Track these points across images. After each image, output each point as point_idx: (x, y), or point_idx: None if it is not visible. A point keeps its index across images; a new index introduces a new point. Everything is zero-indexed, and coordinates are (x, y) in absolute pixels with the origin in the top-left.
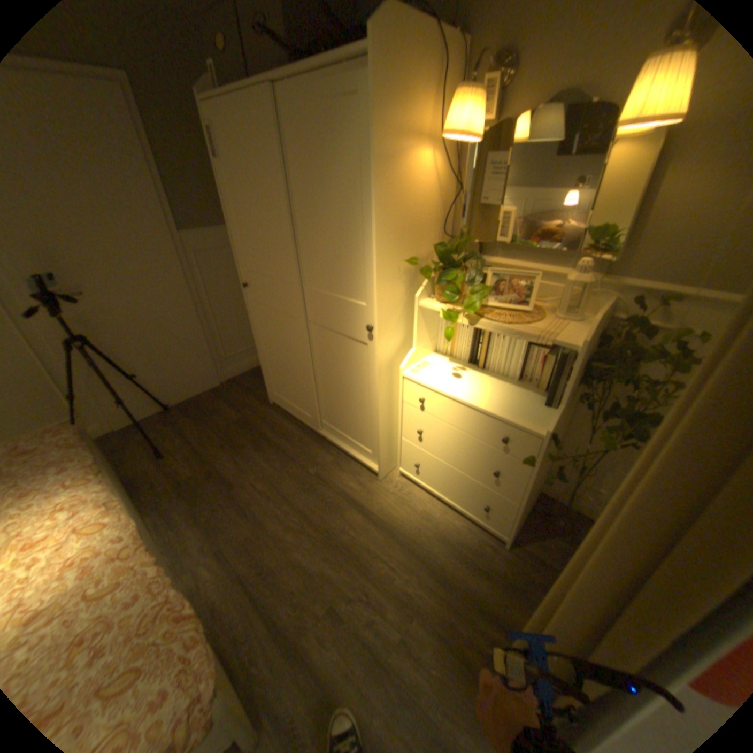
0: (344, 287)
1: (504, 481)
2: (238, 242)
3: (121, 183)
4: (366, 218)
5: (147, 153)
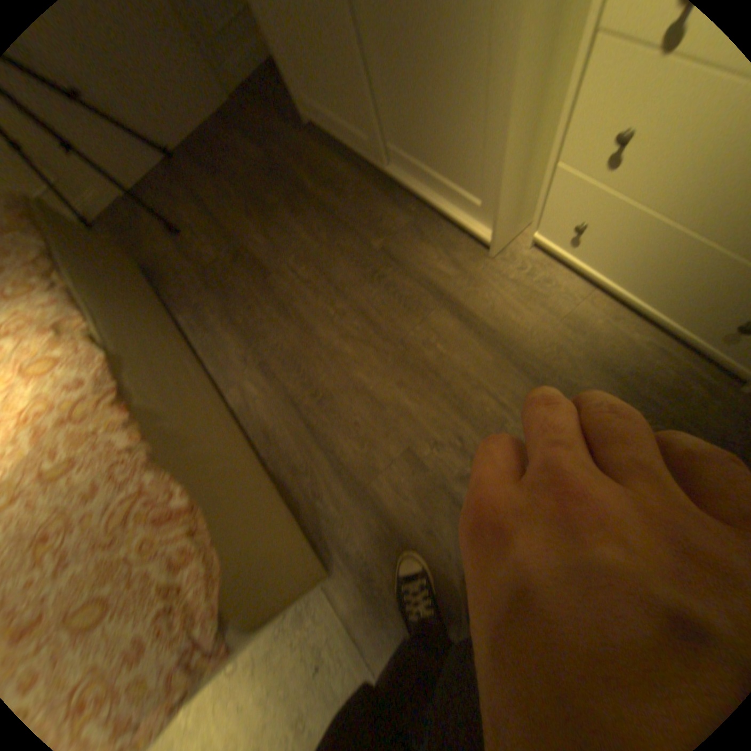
0: None
1: None
2: None
3: None
4: None
5: None
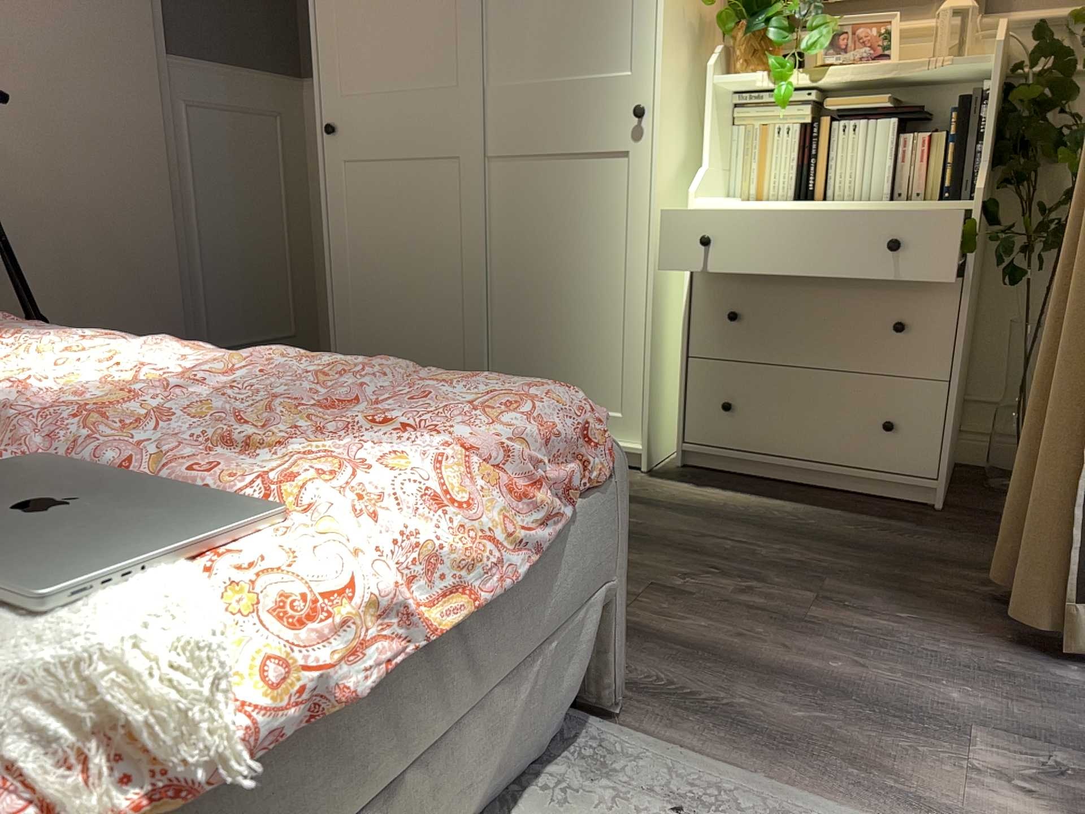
0: (584, 55)
1: (915, 339)
2: (332, 42)
3: None
4: None
5: None
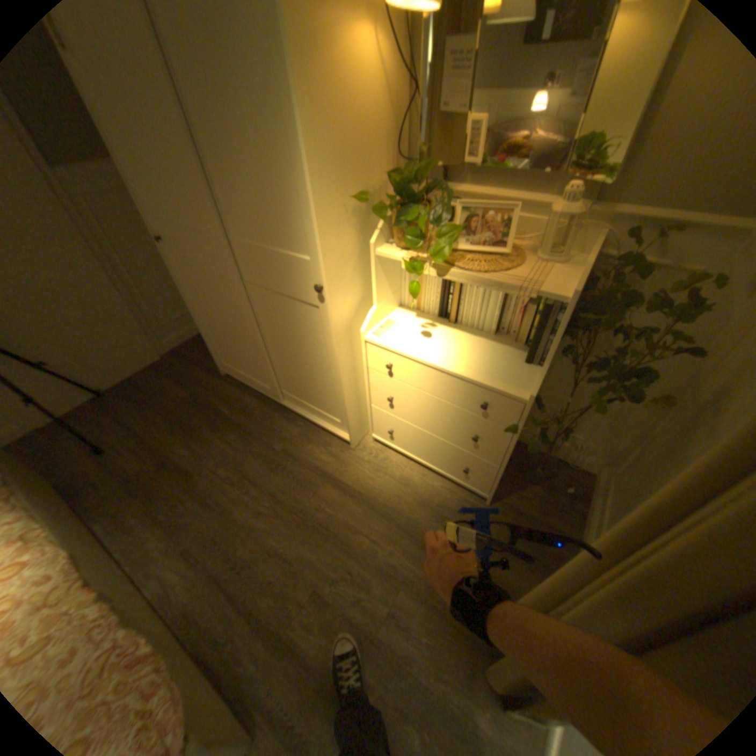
0: (280, 237)
1: (483, 445)
2: (135, 181)
3: None
4: (292, 139)
5: None
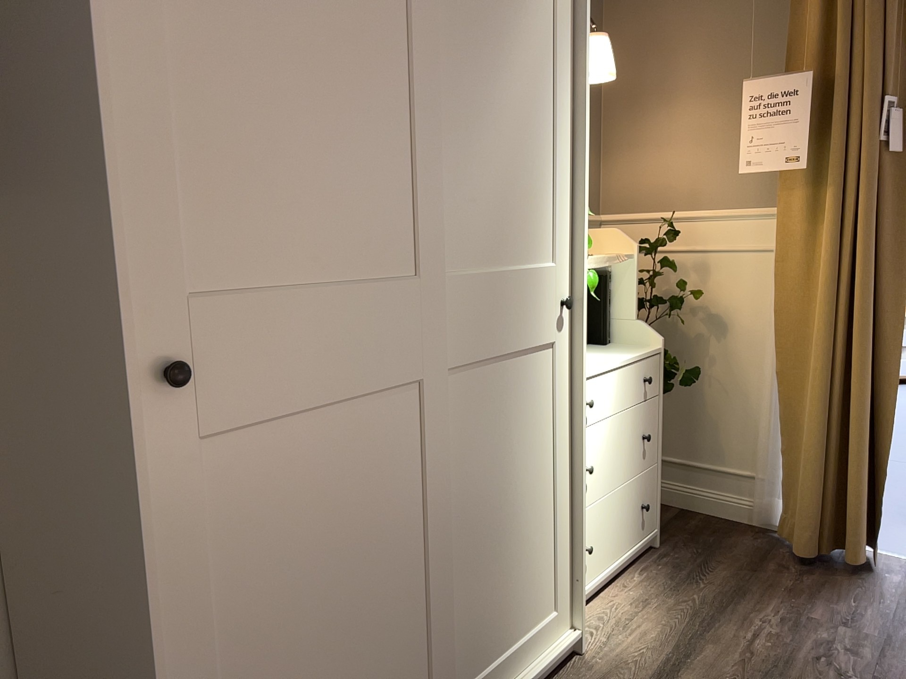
0: (524, 240)
1: (649, 442)
2: (168, 163)
3: None
4: (562, 115)
5: None
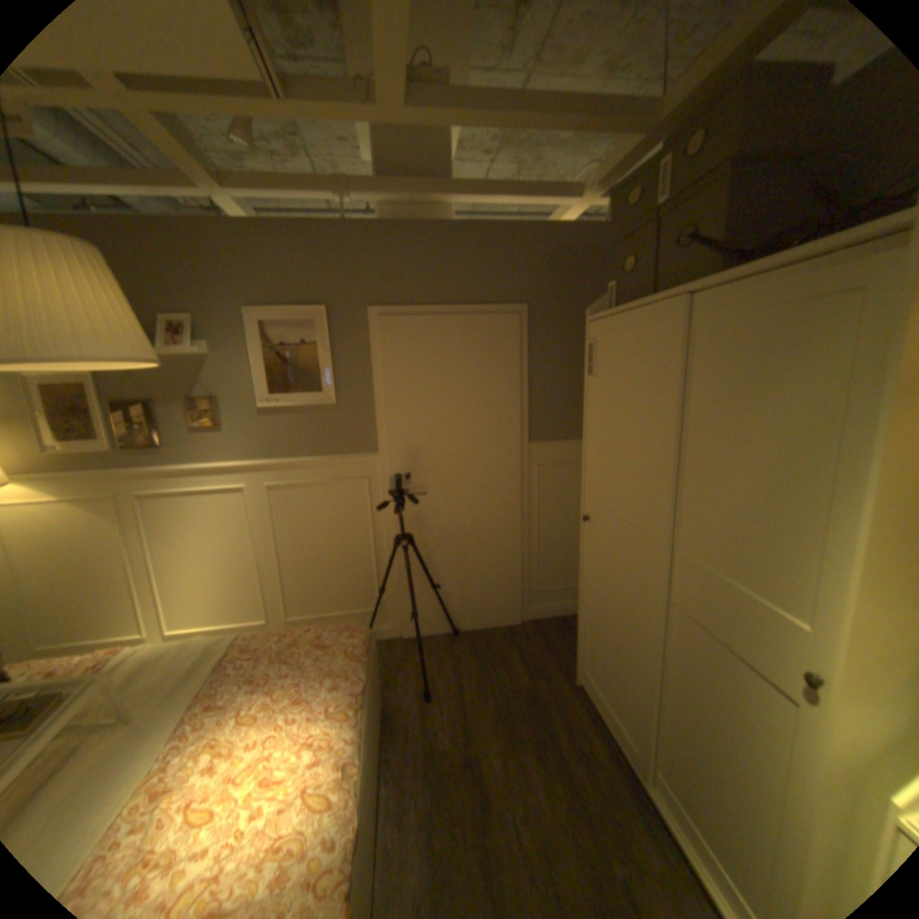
0: (763, 578)
1: None
2: (592, 466)
3: (491, 397)
4: (849, 480)
5: (522, 370)
